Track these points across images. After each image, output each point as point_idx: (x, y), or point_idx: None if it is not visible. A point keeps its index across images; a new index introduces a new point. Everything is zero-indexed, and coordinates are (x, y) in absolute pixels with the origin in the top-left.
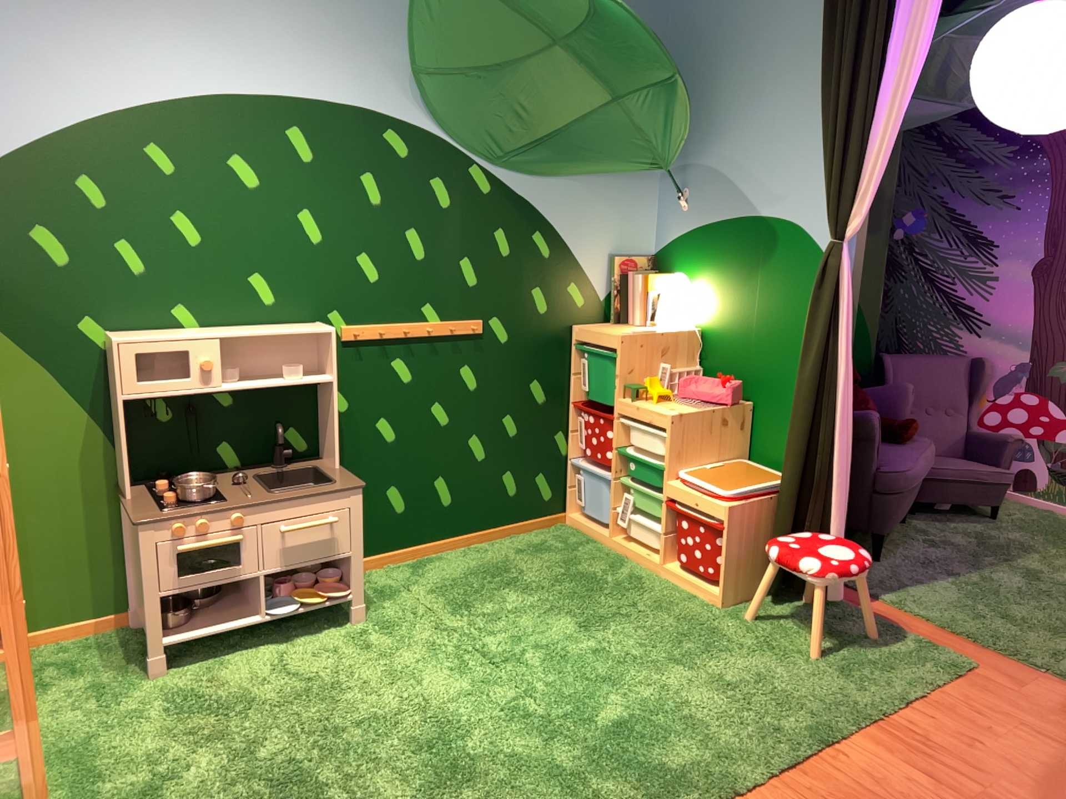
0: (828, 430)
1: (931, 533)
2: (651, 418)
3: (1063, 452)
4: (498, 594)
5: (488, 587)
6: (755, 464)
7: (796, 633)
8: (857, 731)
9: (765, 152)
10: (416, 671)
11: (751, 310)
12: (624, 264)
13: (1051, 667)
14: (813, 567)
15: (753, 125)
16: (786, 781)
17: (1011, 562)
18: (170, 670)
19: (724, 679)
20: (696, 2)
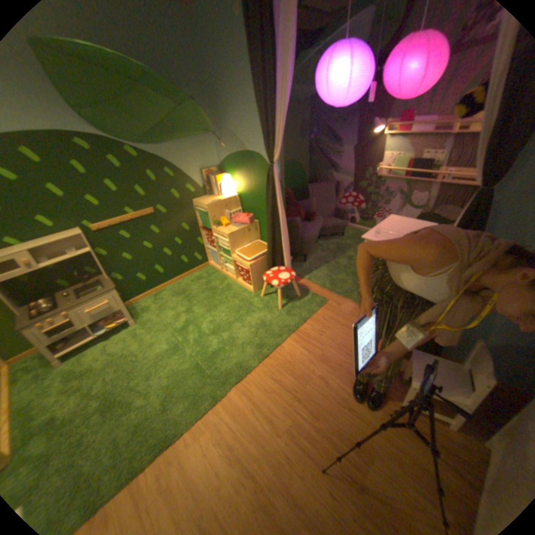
0: (278, 234)
1: (323, 246)
2: (222, 235)
3: (363, 211)
4: (182, 302)
5: (179, 299)
6: (261, 242)
7: (275, 299)
8: (287, 338)
9: (244, 123)
10: (150, 344)
11: (251, 188)
12: (206, 173)
13: (349, 297)
14: (275, 284)
15: (238, 111)
16: (263, 364)
17: (345, 255)
18: (62, 363)
19: (250, 325)
20: (206, 48)
